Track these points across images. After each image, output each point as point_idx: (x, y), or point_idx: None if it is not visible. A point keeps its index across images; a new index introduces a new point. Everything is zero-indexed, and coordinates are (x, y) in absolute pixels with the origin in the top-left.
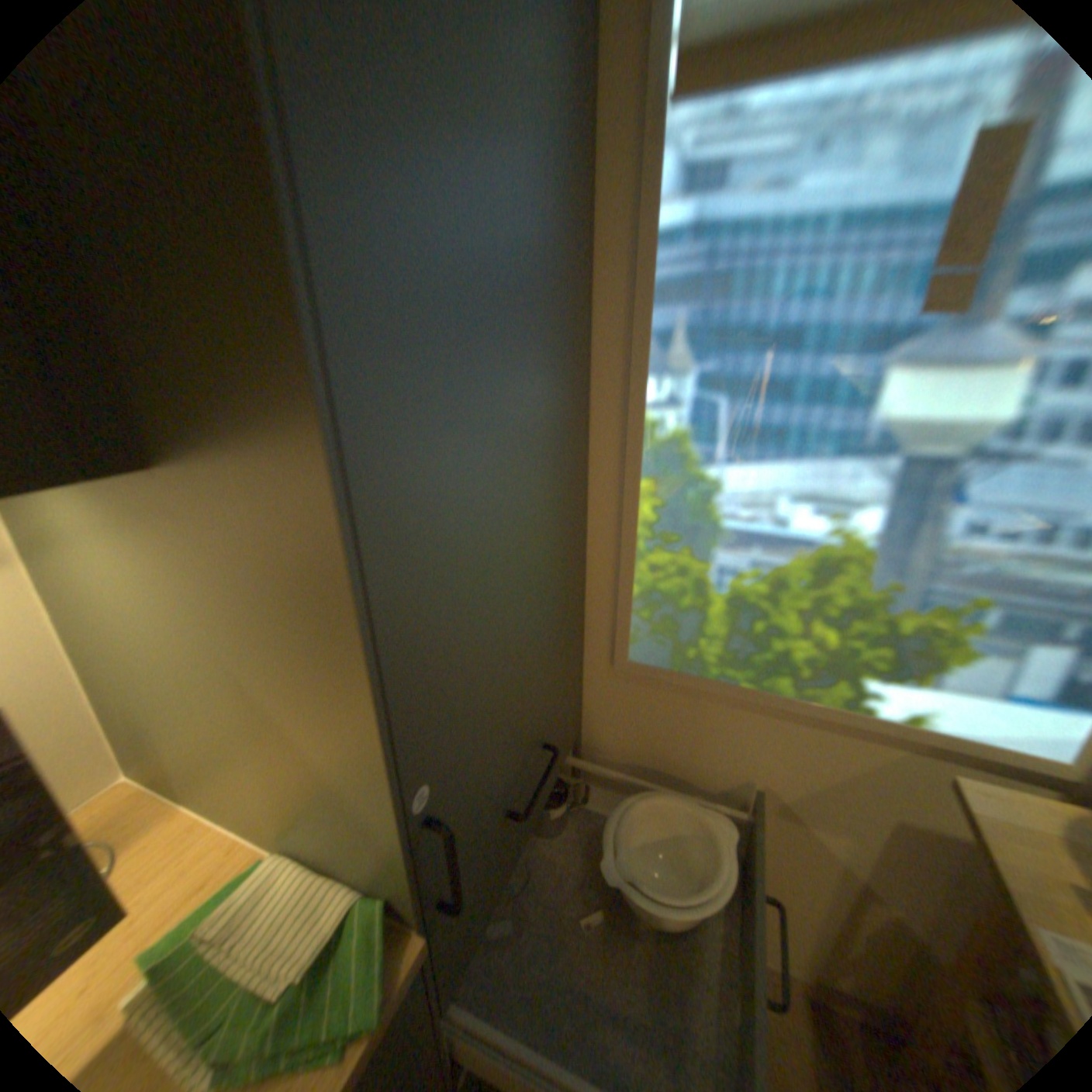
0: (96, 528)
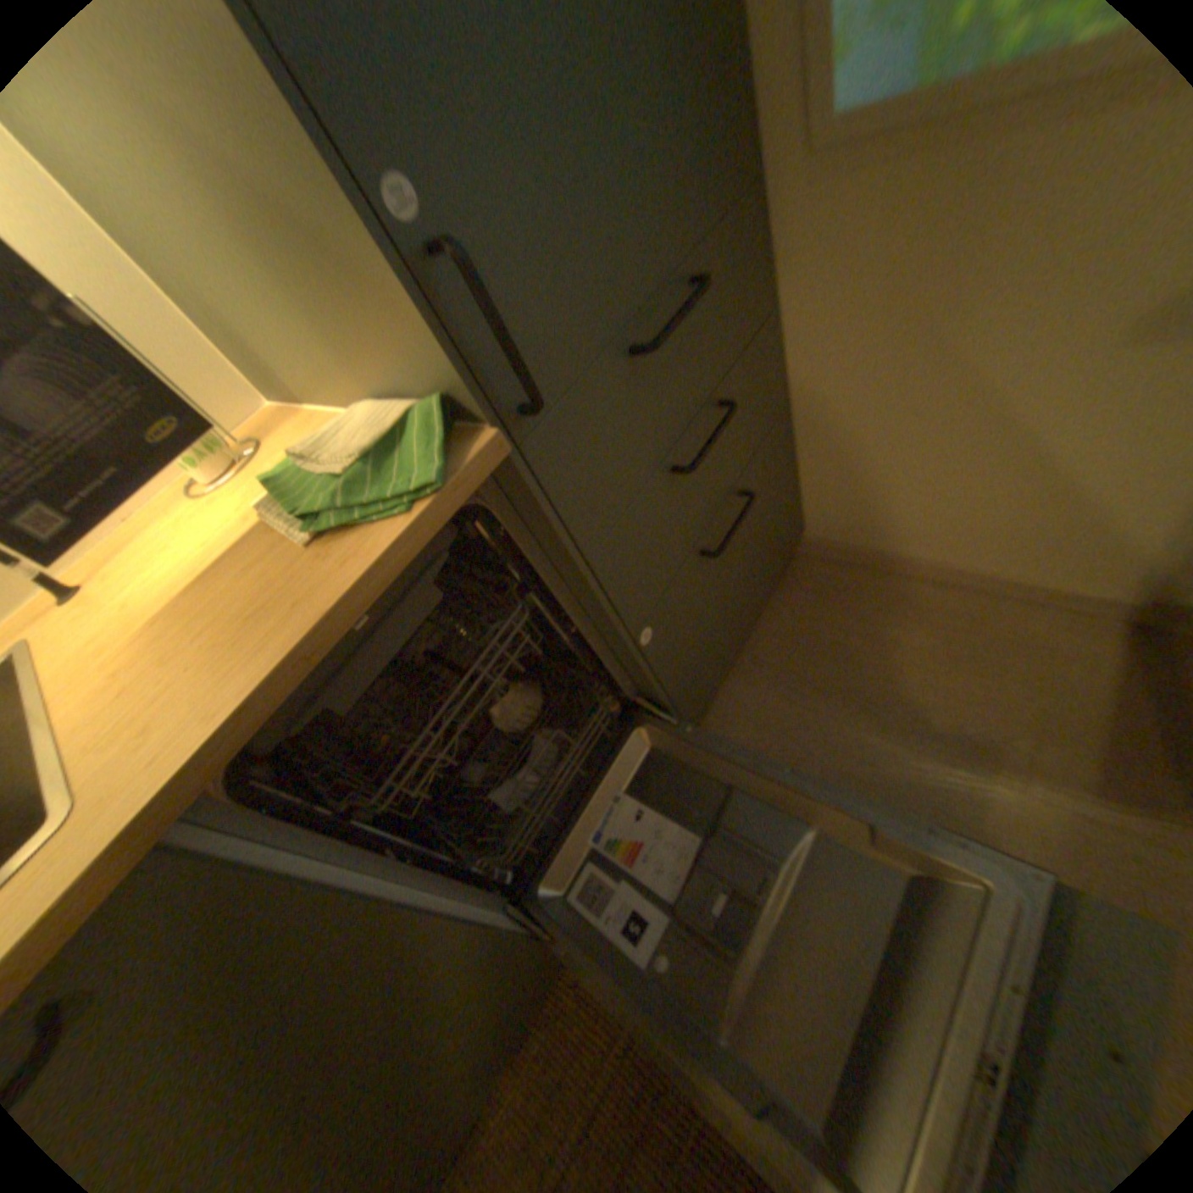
0: None
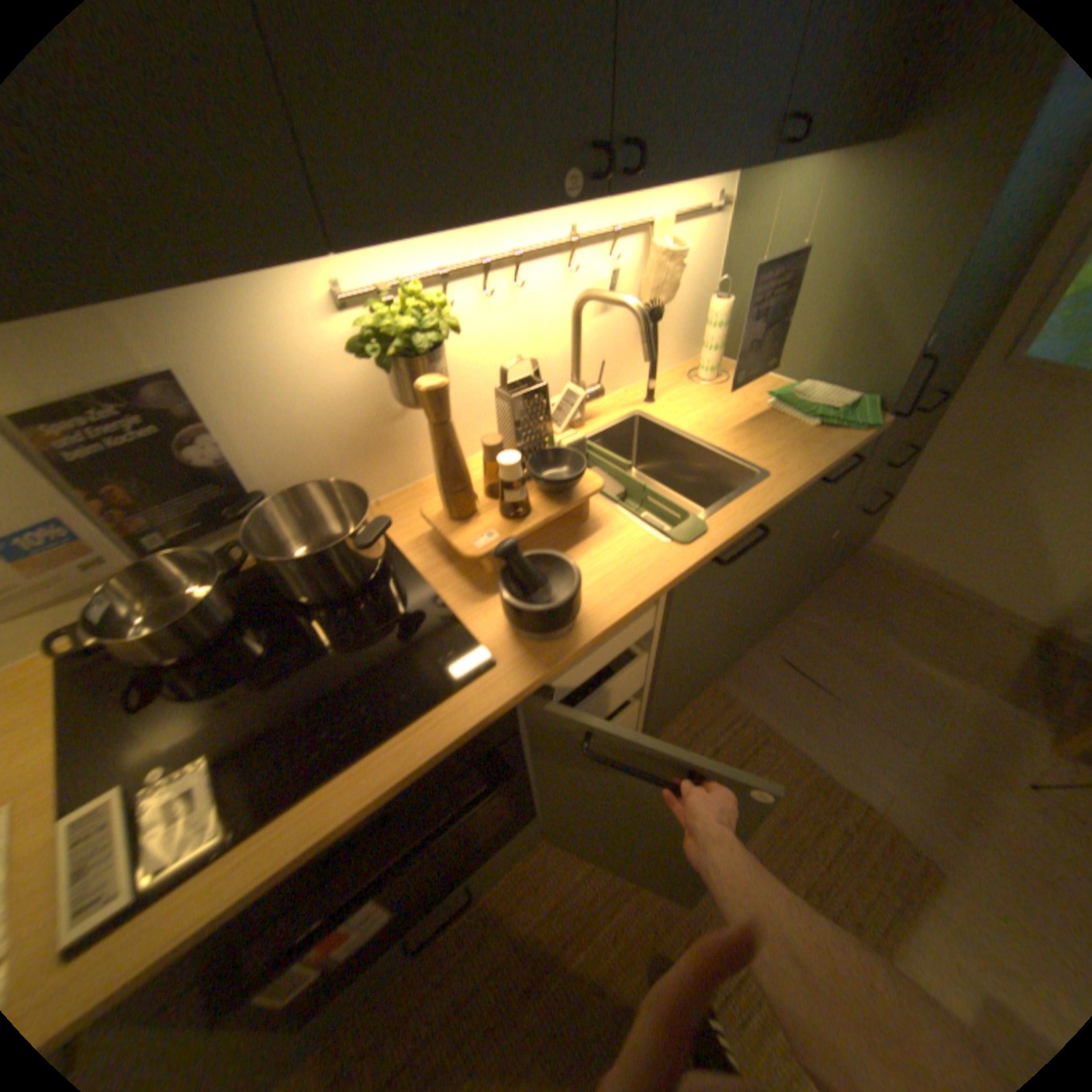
0: (815, 183)
